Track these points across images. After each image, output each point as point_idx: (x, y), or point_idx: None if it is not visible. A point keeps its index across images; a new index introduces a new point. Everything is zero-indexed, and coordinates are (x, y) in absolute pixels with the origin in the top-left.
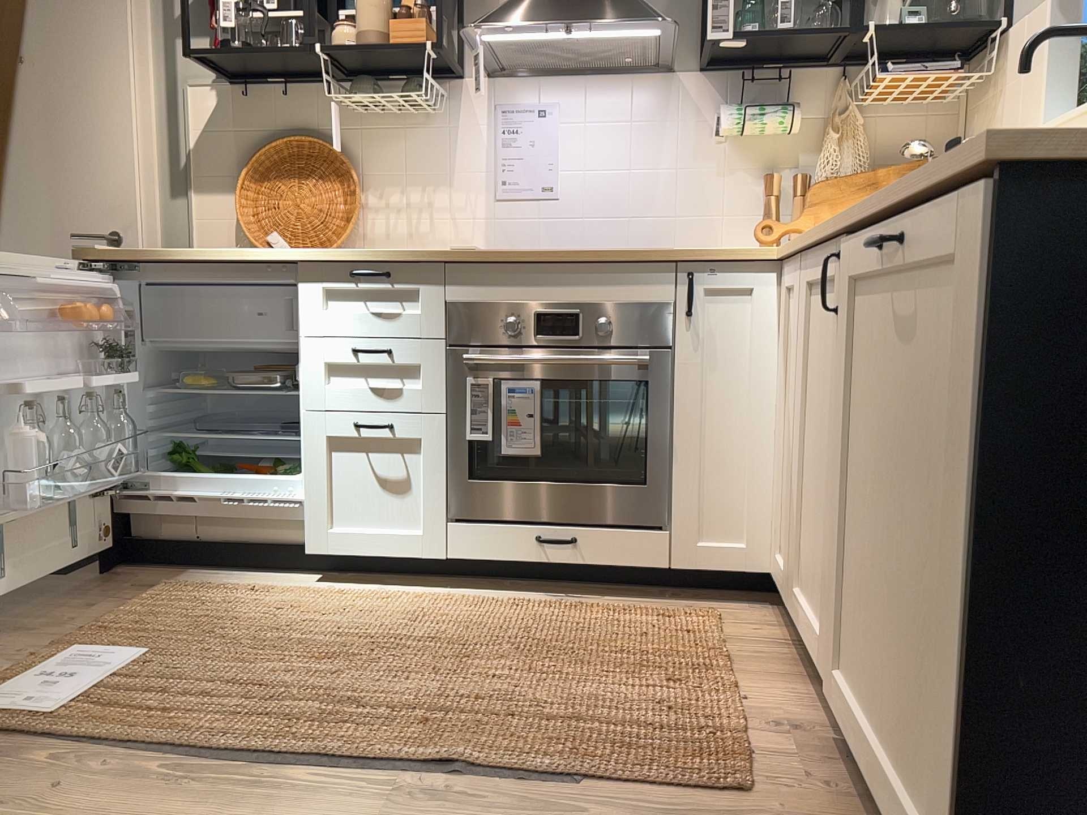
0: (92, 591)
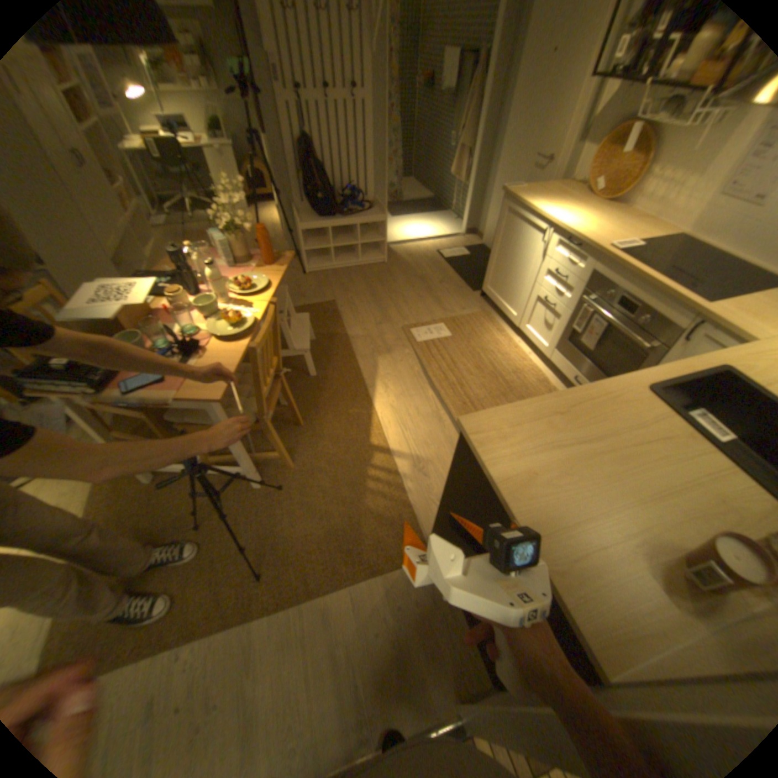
0: (470, 303)
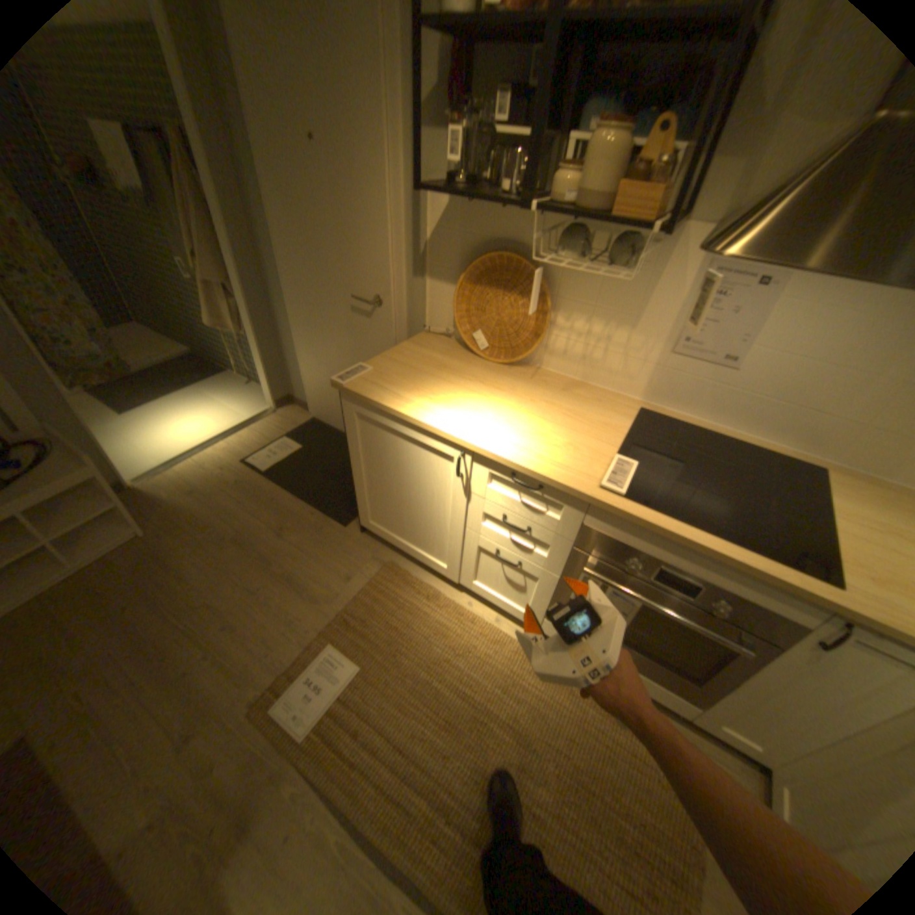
0: (353, 556)
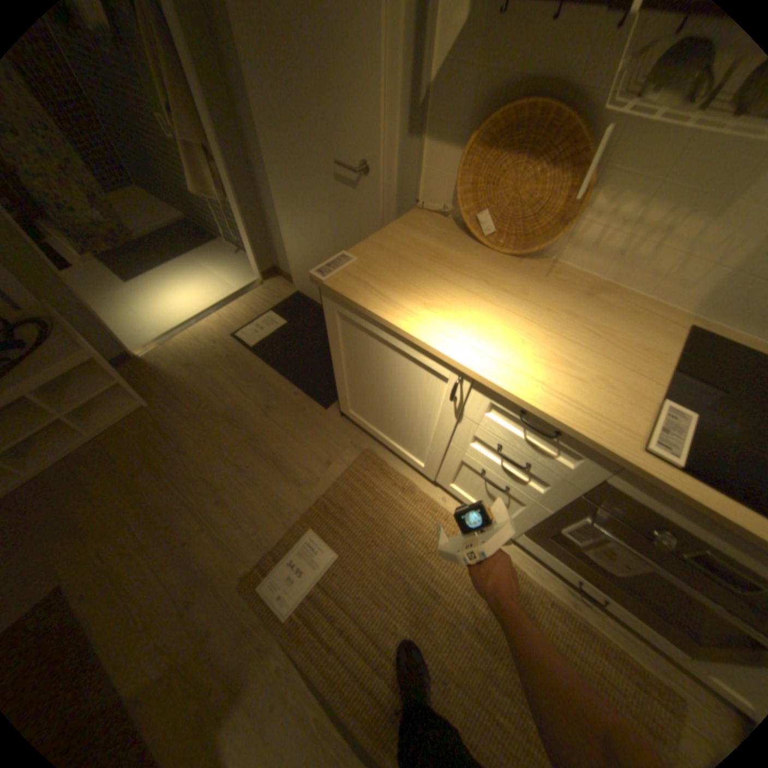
0: (333, 439)
